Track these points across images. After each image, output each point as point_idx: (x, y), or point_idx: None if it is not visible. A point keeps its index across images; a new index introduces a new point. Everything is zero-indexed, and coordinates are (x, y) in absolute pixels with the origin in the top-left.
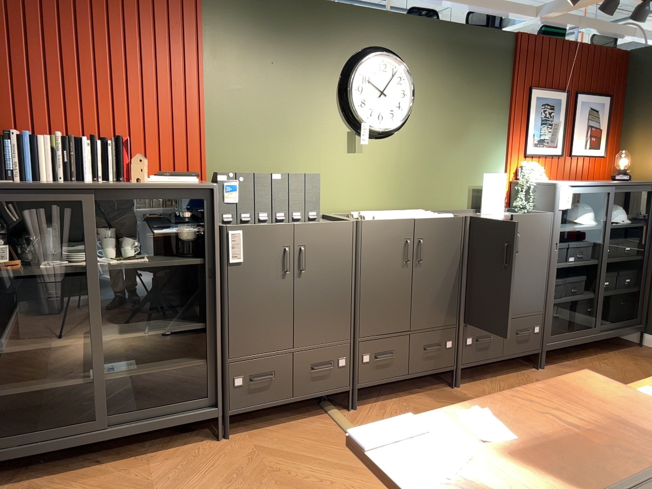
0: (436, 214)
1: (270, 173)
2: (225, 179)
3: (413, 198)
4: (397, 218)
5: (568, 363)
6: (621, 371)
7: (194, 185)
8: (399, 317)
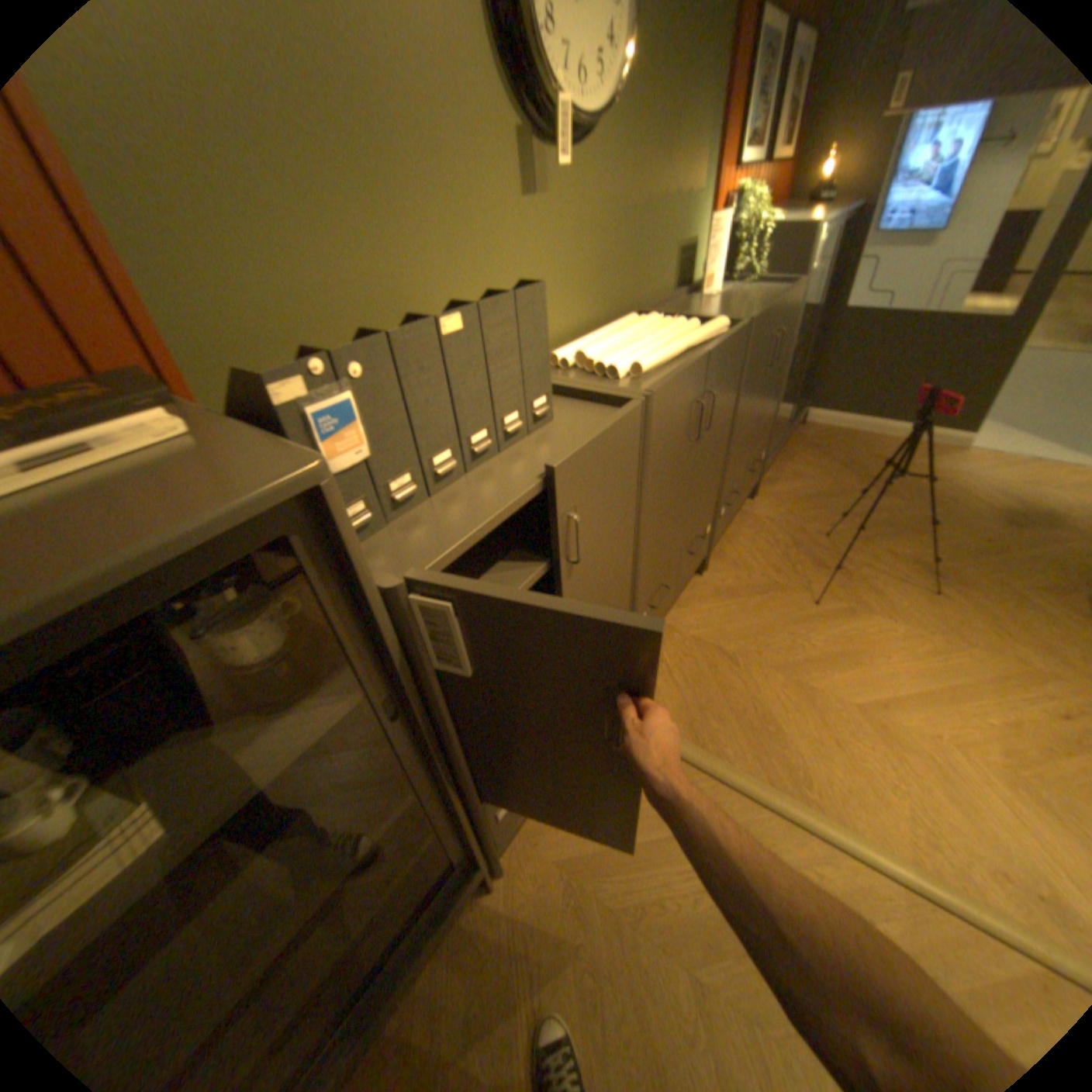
0: (710, 327)
1: (436, 320)
2: (304, 389)
3: (619, 289)
4: (669, 355)
5: (768, 477)
6: (822, 470)
7: (228, 506)
8: (675, 535)
